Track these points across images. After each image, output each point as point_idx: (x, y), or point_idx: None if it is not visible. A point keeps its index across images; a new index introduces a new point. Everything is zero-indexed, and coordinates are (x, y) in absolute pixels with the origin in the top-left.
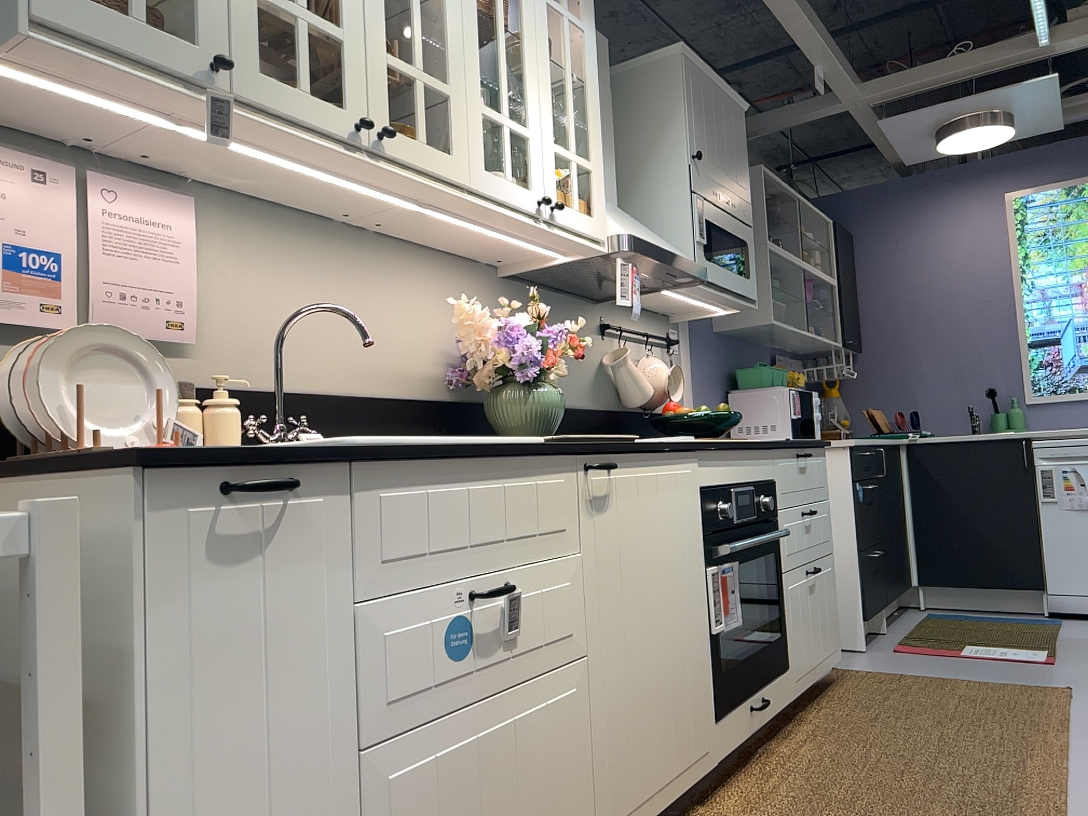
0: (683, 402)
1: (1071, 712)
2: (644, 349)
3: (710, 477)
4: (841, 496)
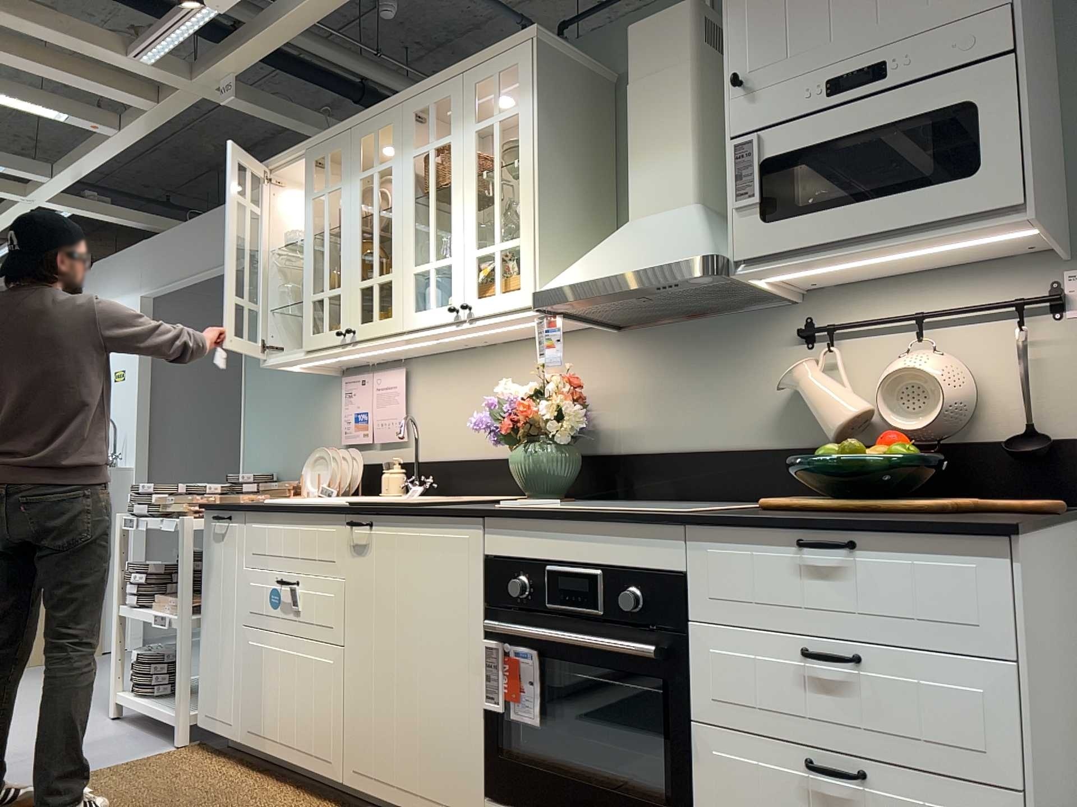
0: None
1: None
2: (926, 339)
3: (503, 547)
4: None
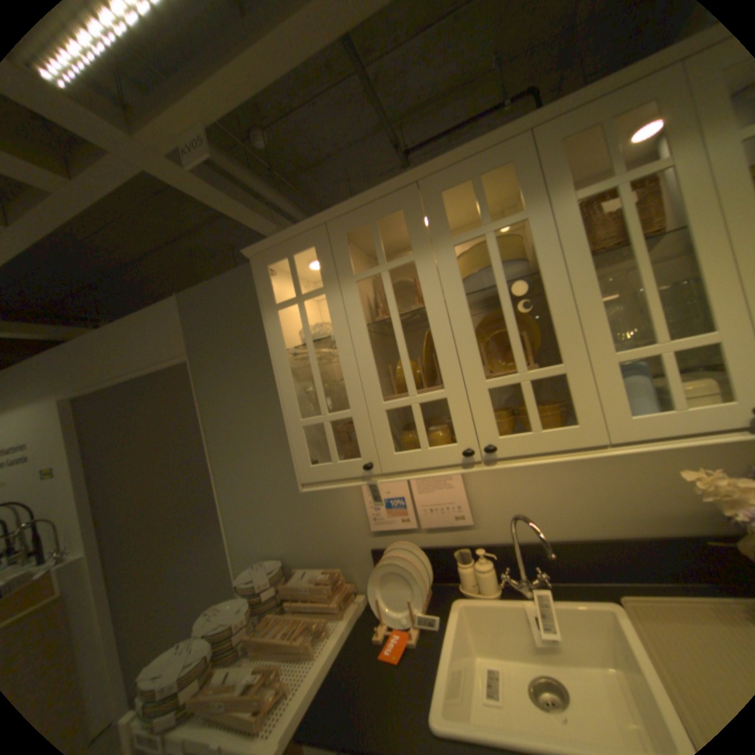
0: None
1: None
2: None
3: None
4: None
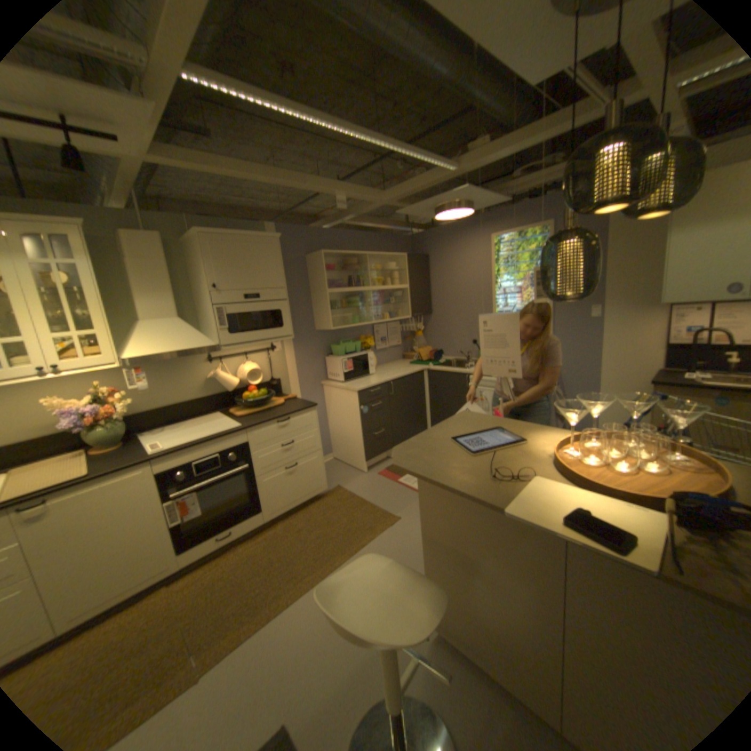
0: (284, 371)
1: (373, 540)
2: (246, 358)
3: (166, 466)
4: (356, 411)
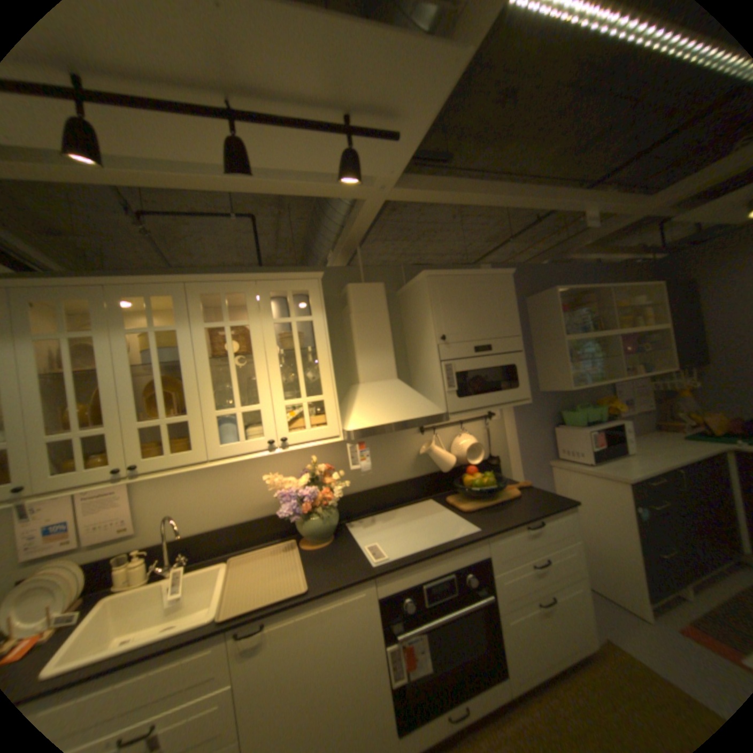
0: (504, 447)
1: None
2: (461, 429)
3: (393, 588)
4: (627, 516)
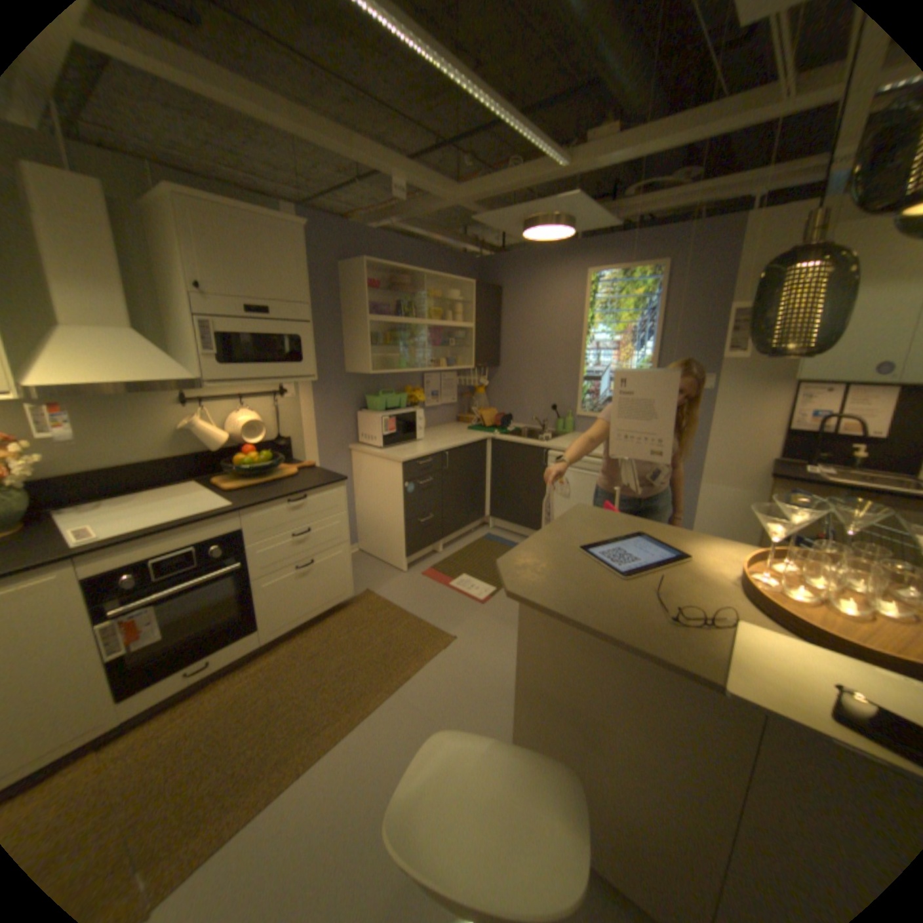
0: (297, 427)
1: (420, 670)
2: (240, 404)
3: (101, 567)
4: (398, 489)
